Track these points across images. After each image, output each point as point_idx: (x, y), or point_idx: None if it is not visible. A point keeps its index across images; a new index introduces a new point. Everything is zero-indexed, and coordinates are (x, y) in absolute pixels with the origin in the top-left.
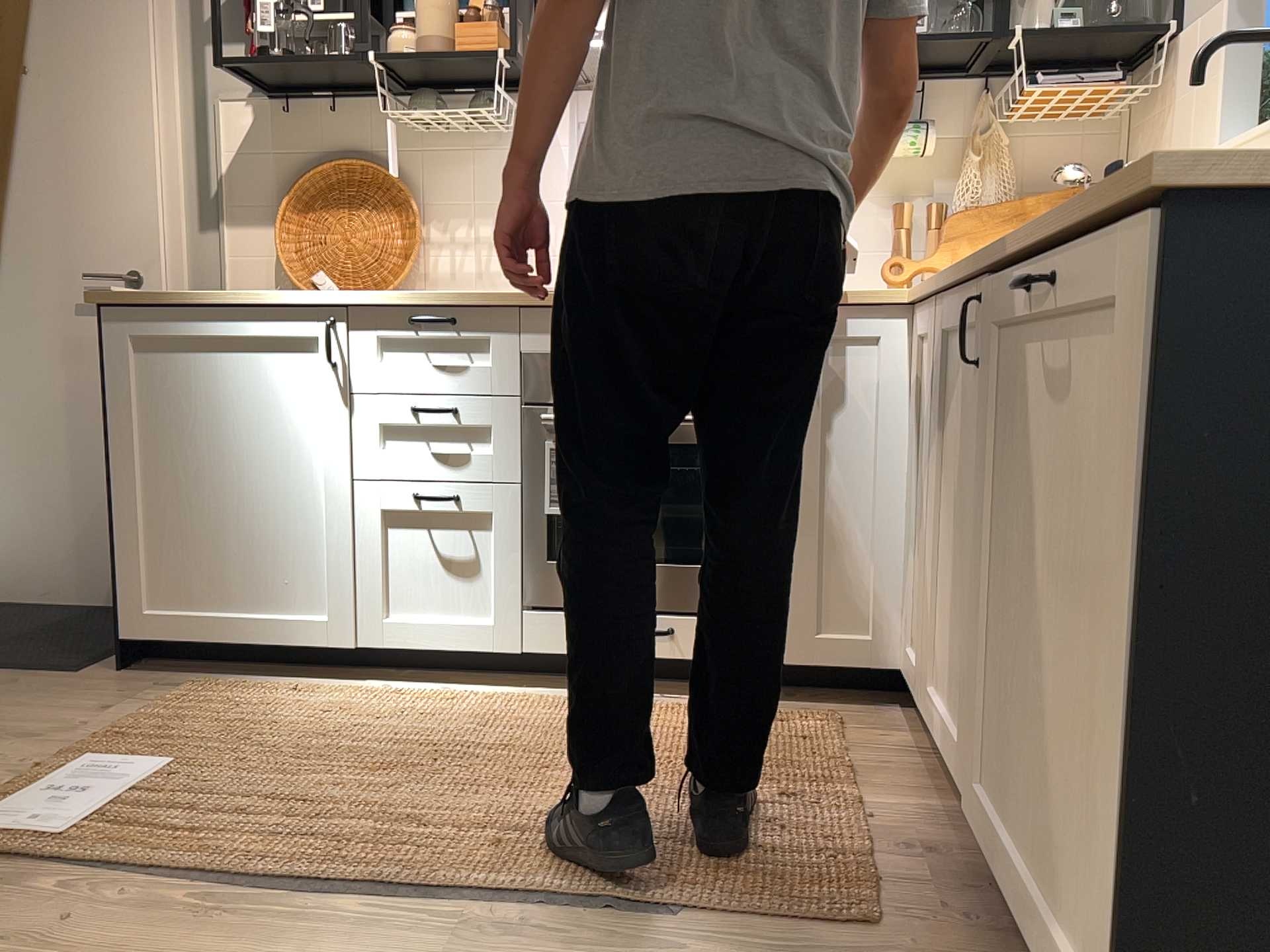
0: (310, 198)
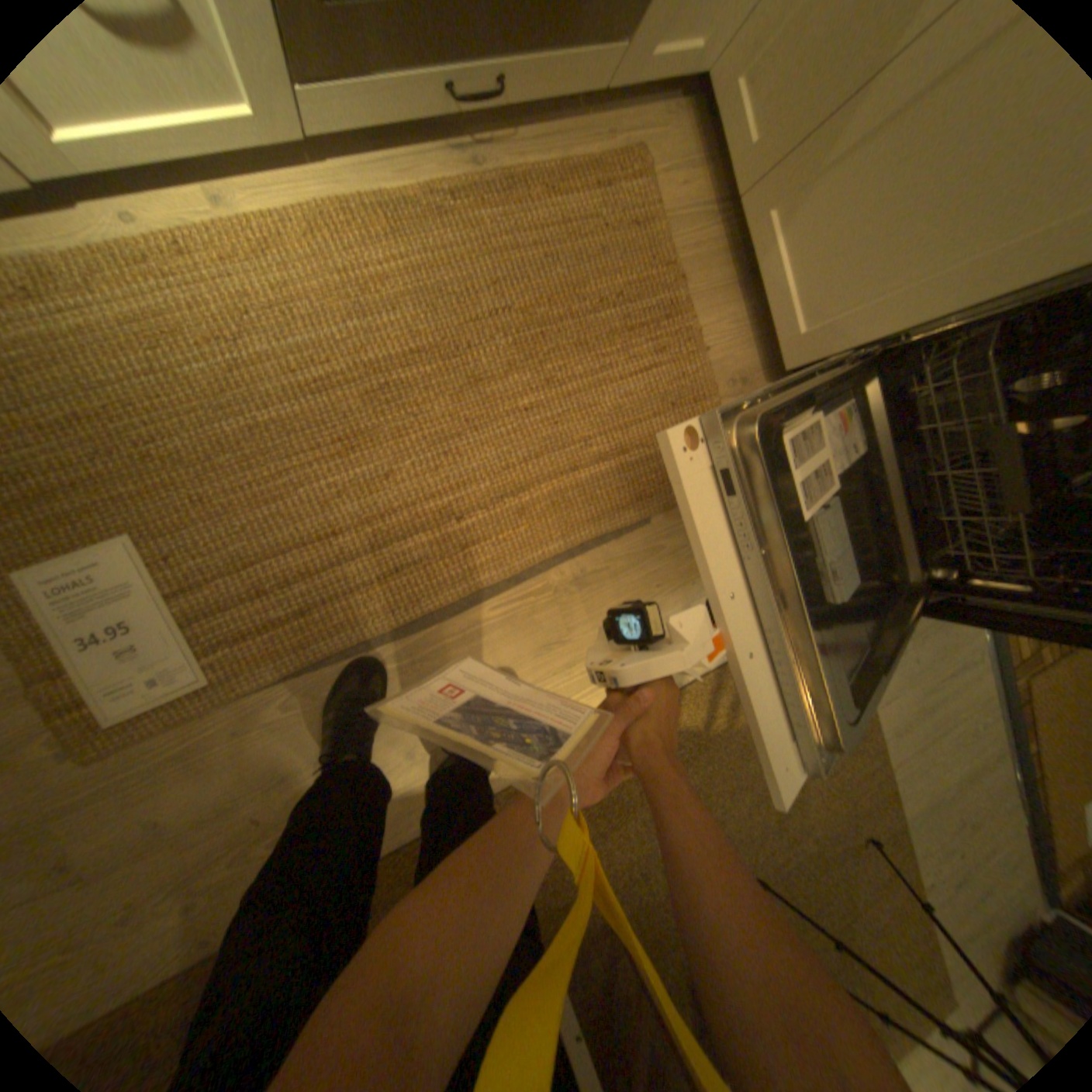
0: None
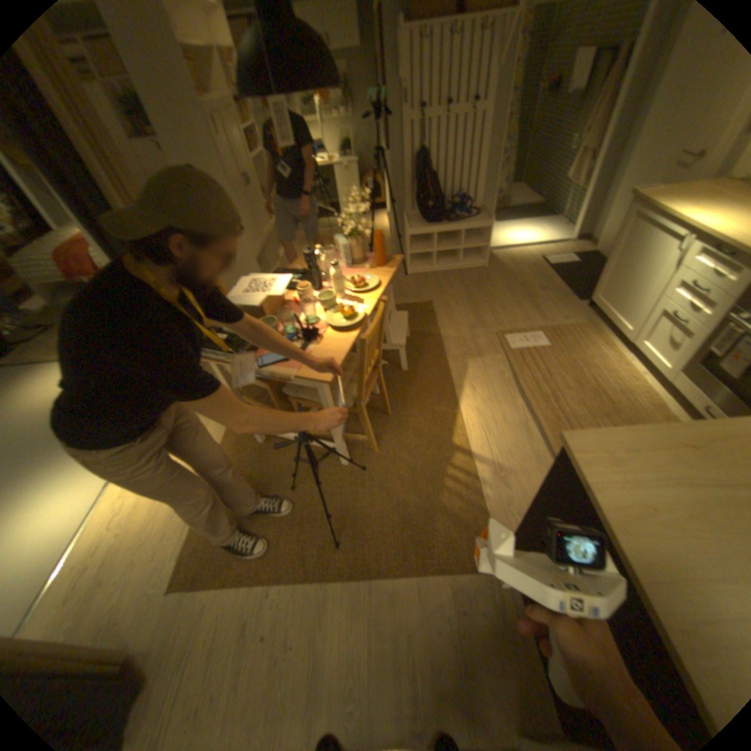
0: None
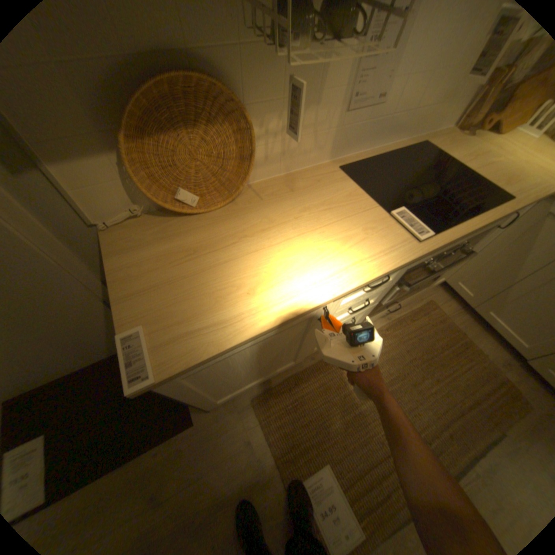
0: (141, 118)
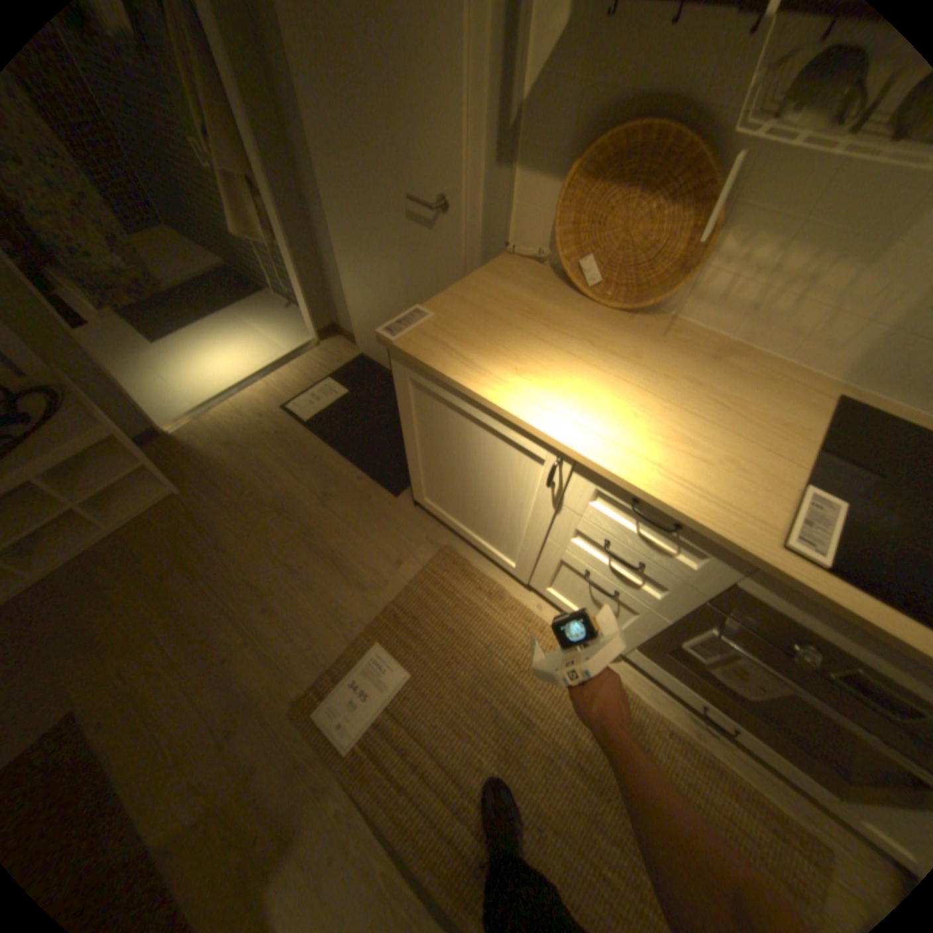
0: (608, 159)
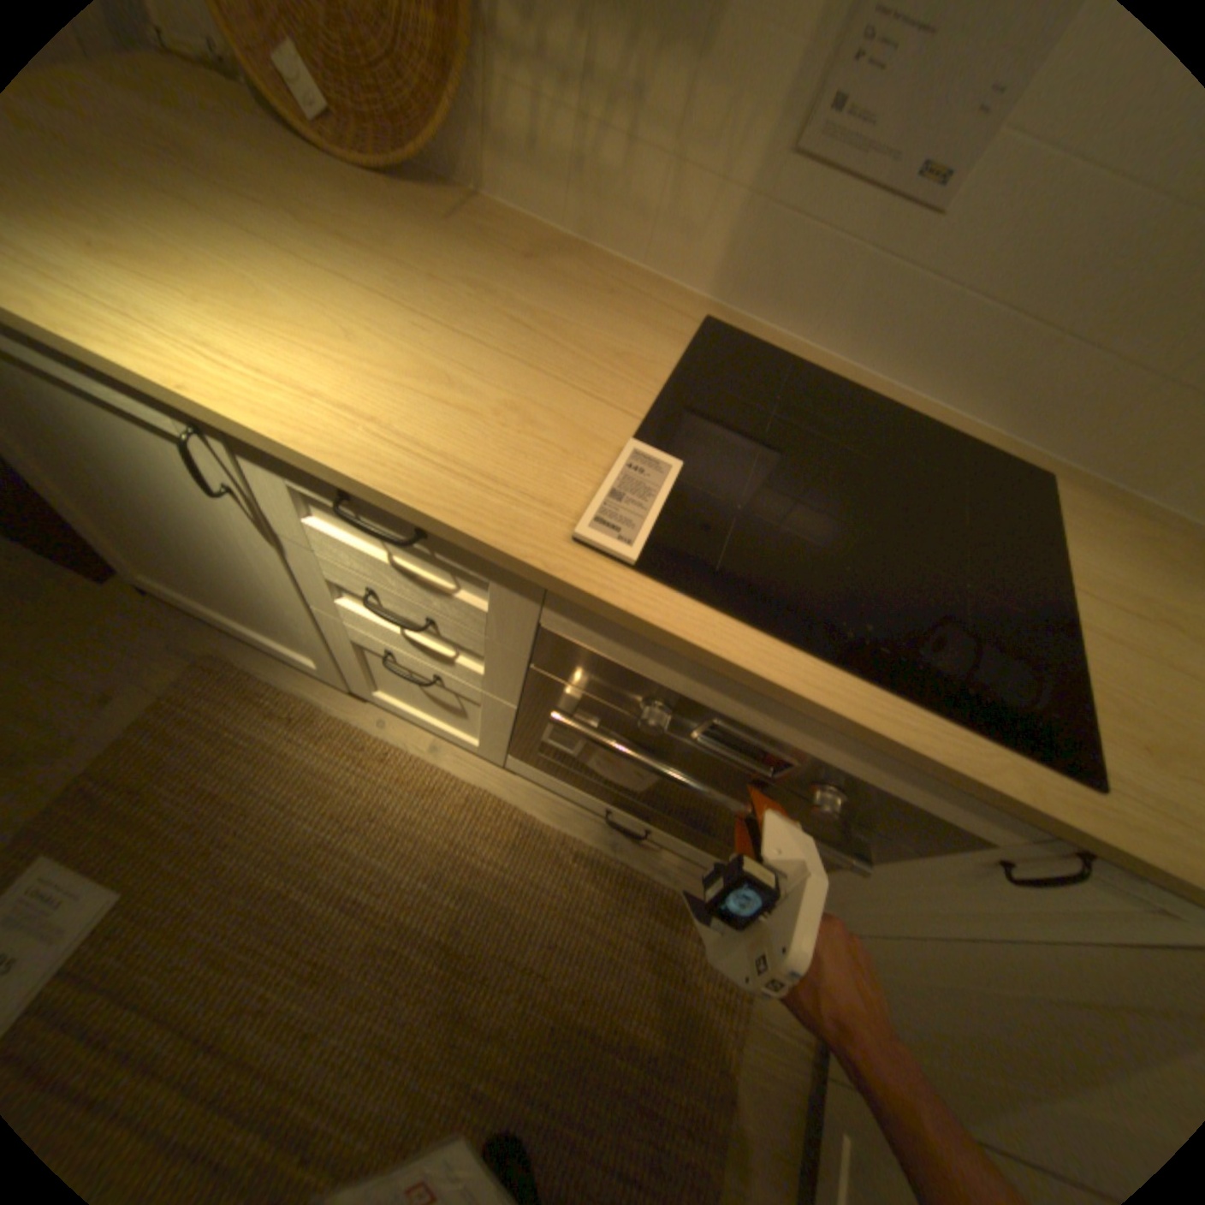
0: None
